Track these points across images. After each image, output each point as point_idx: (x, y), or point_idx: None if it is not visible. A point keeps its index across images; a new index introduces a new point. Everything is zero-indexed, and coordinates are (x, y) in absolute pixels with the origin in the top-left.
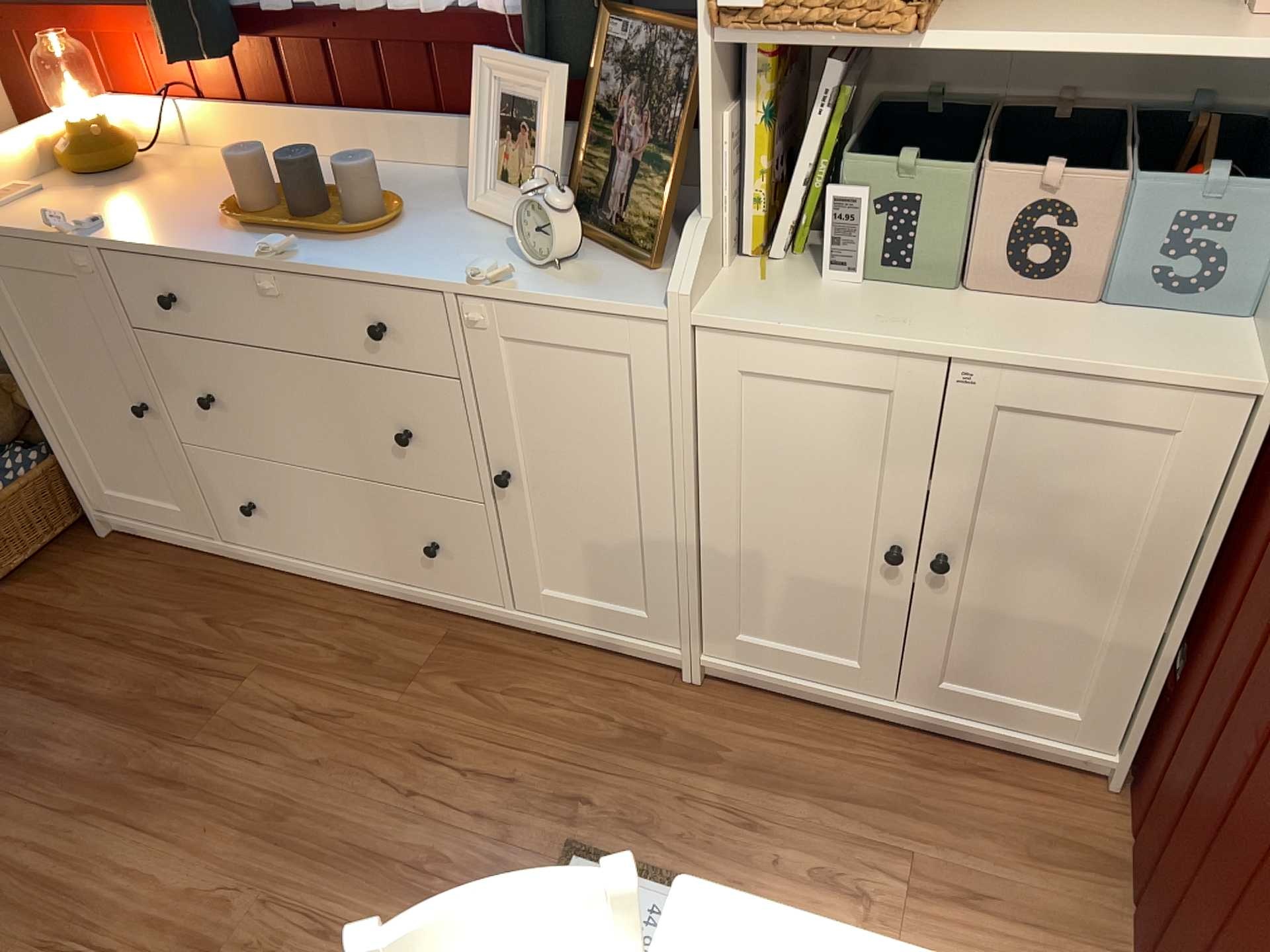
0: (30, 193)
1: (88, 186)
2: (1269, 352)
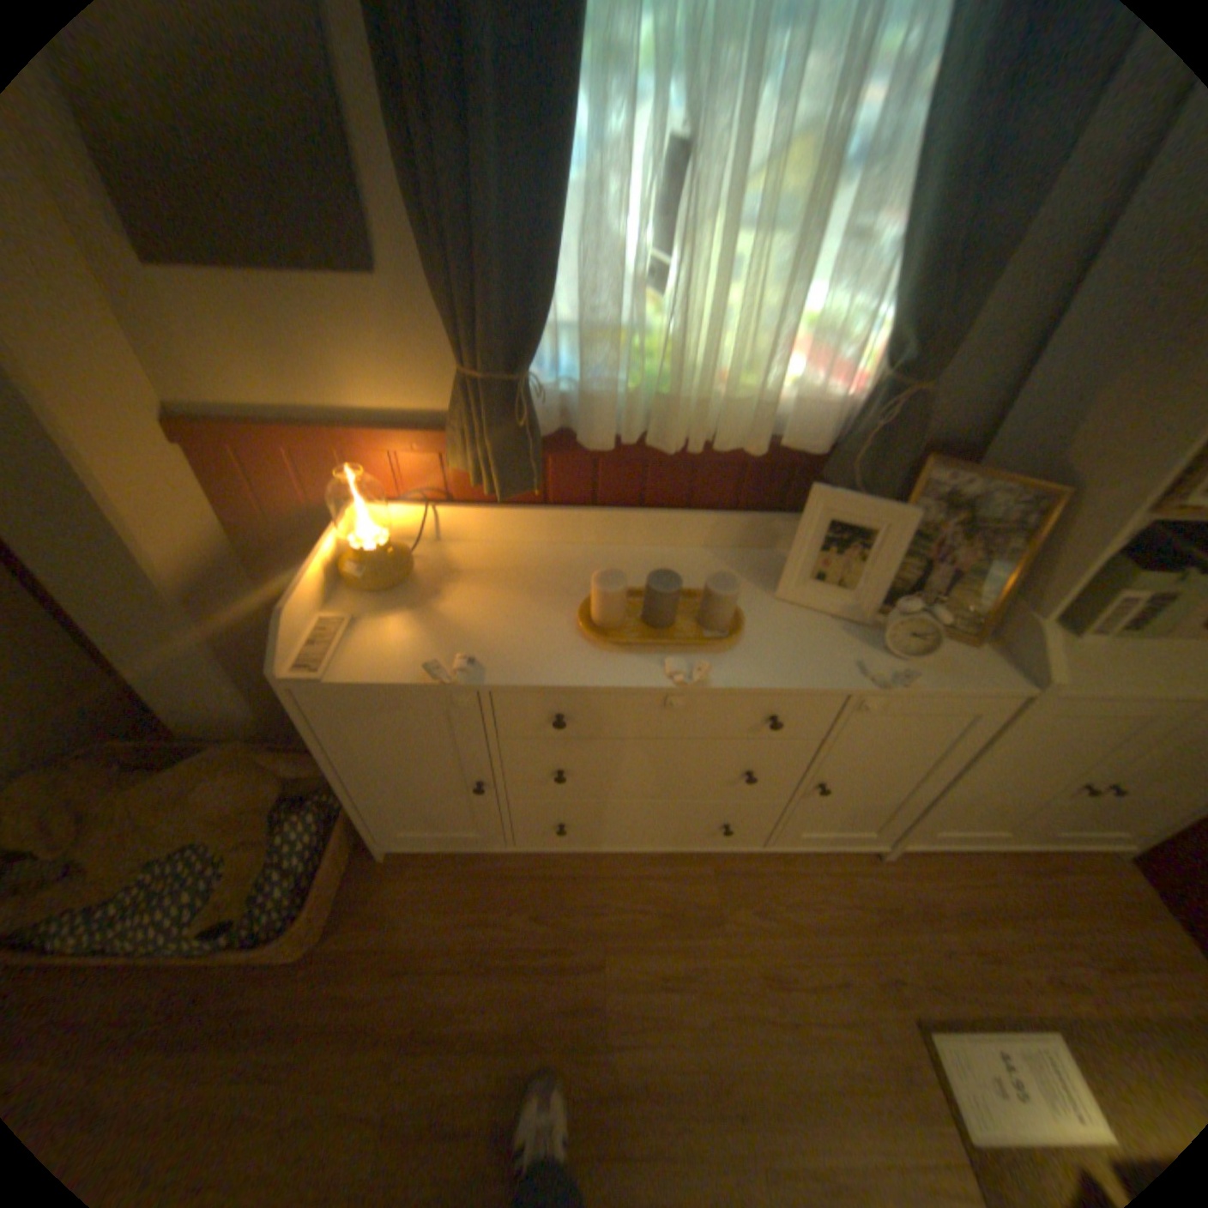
0: (344, 625)
1: (394, 607)
2: None
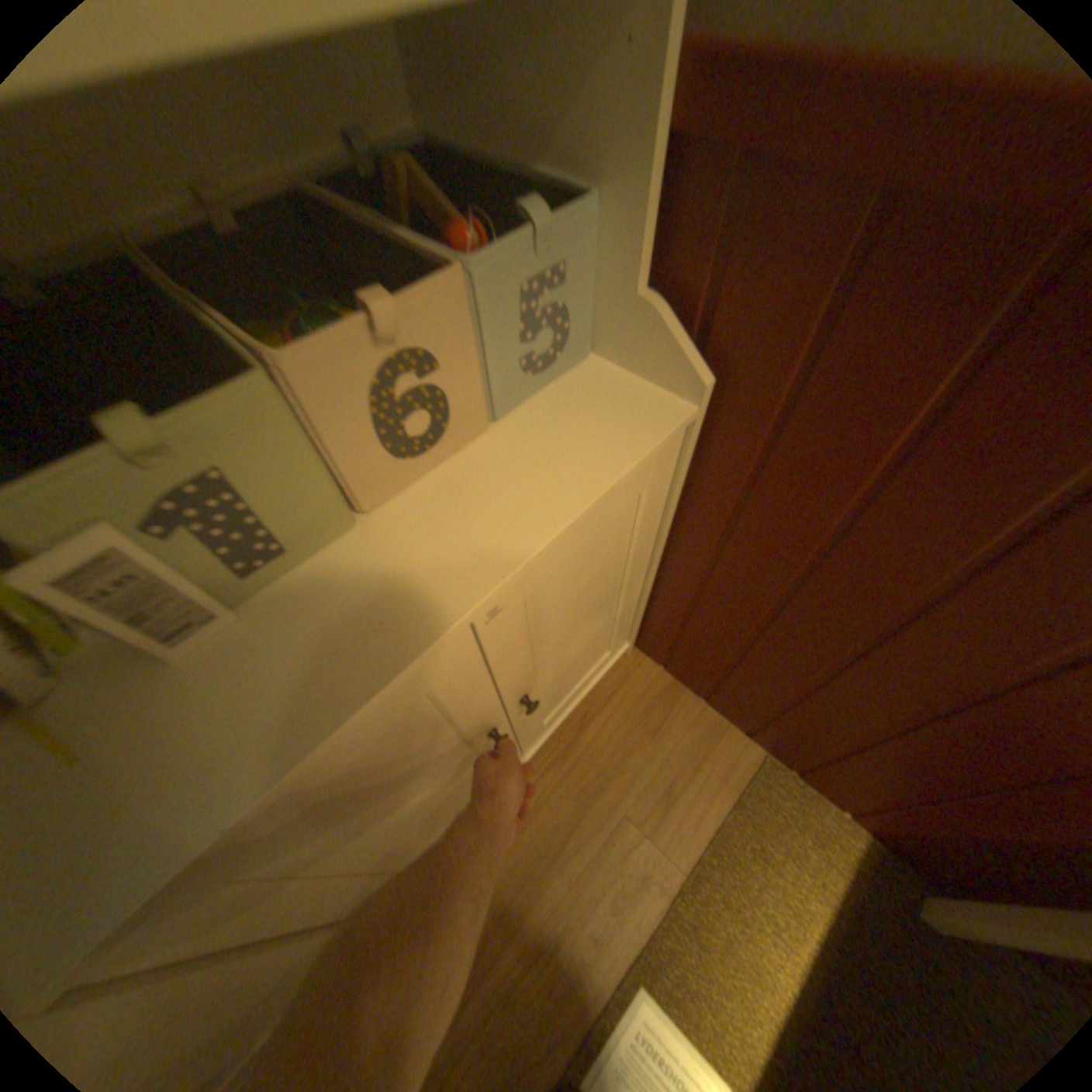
0: None
1: None
2: (661, 382)
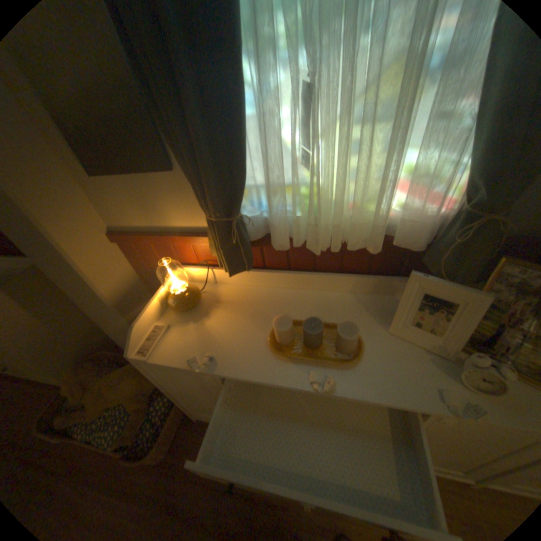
0: (164, 330)
1: (187, 320)
2: None
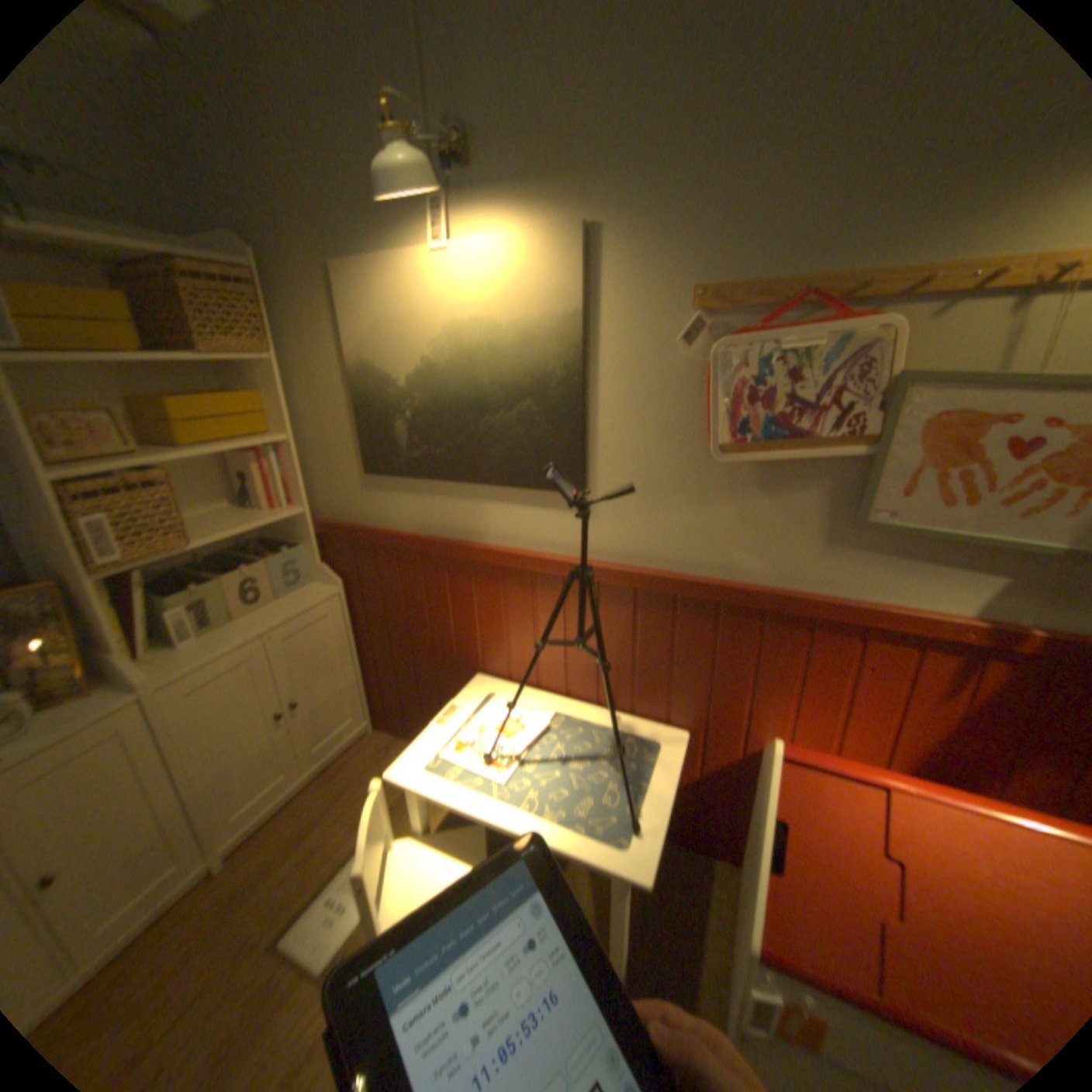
0: None
1: None
2: (330, 585)
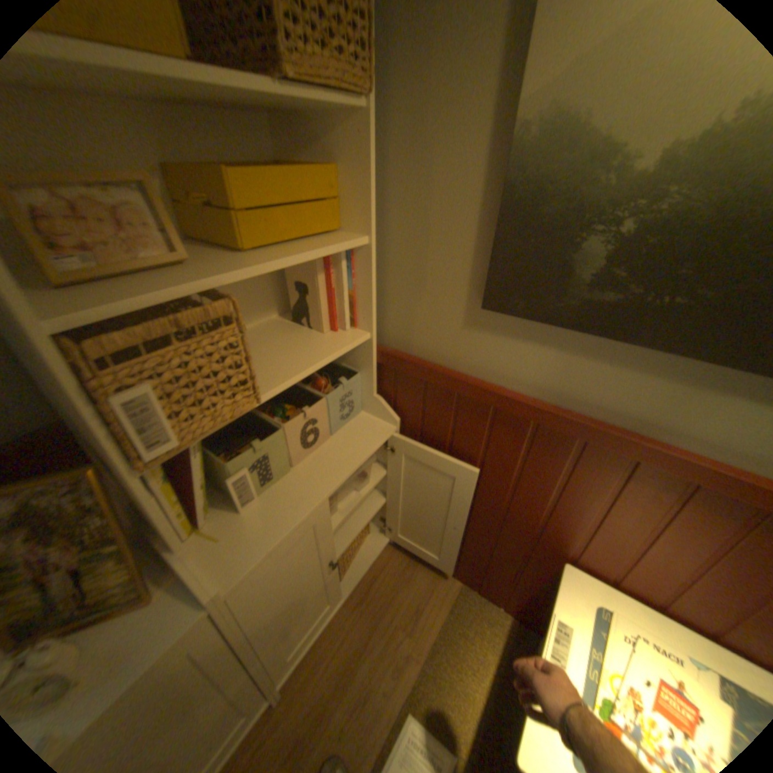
0: None
1: None
2: (384, 419)
